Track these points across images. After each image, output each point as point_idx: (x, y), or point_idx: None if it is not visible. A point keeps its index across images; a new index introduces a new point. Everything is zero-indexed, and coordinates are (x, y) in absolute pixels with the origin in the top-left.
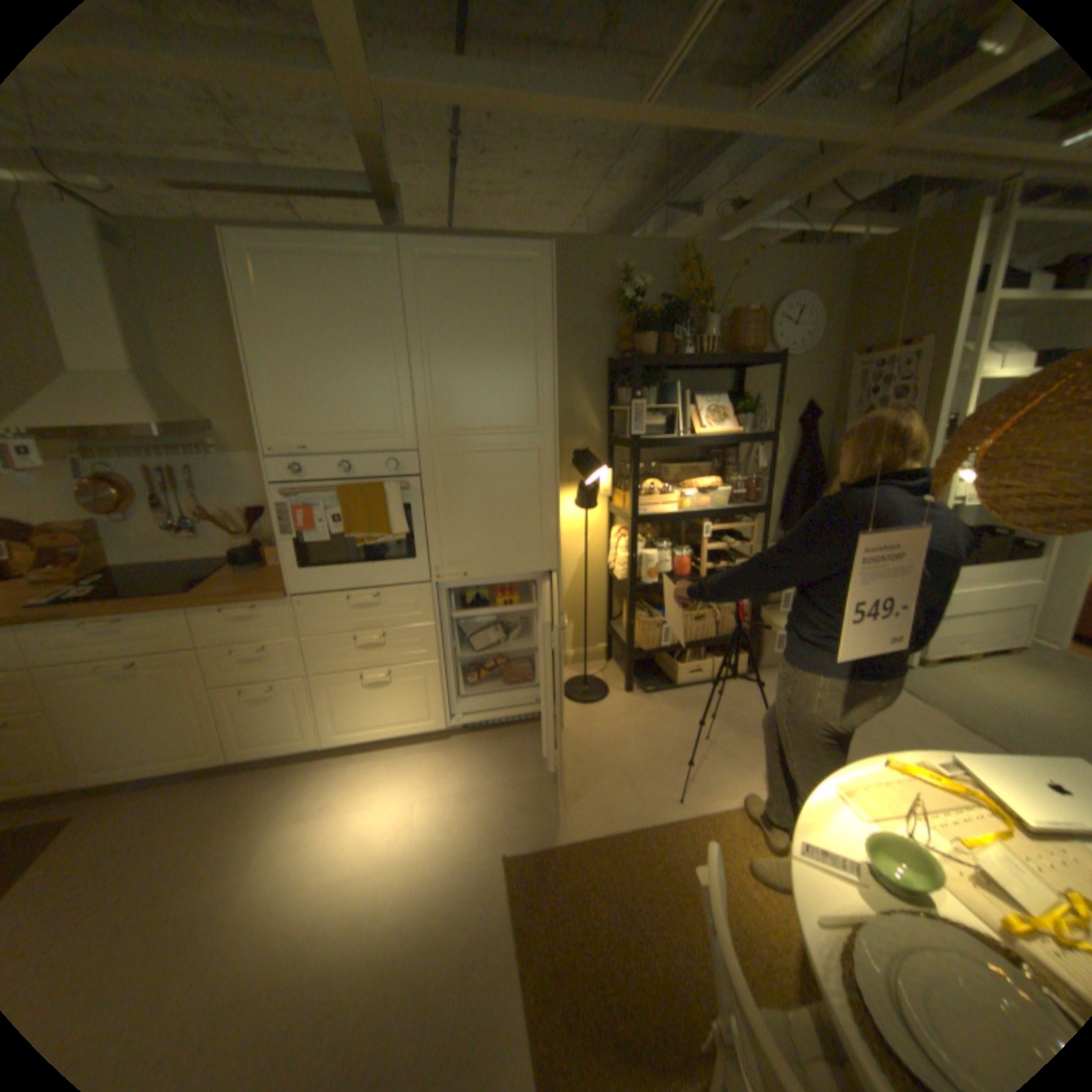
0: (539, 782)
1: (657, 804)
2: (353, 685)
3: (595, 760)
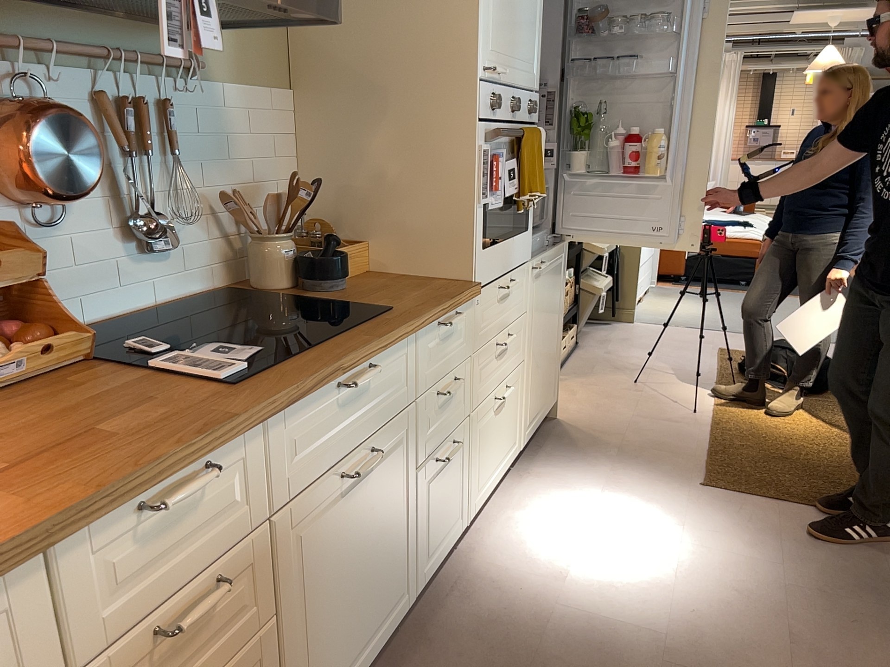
0: (620, 447)
1: (686, 418)
2: (490, 413)
3: (616, 420)
